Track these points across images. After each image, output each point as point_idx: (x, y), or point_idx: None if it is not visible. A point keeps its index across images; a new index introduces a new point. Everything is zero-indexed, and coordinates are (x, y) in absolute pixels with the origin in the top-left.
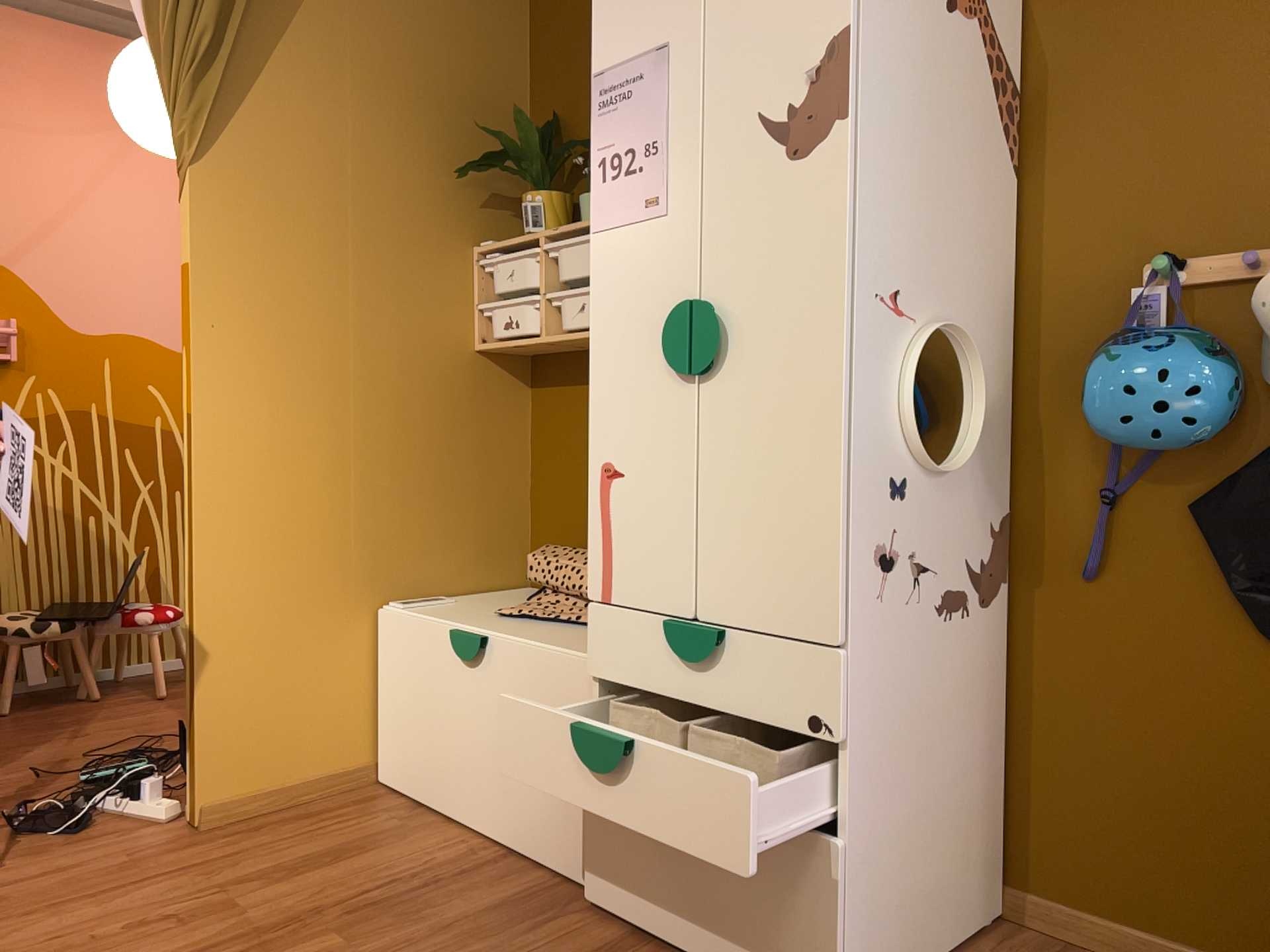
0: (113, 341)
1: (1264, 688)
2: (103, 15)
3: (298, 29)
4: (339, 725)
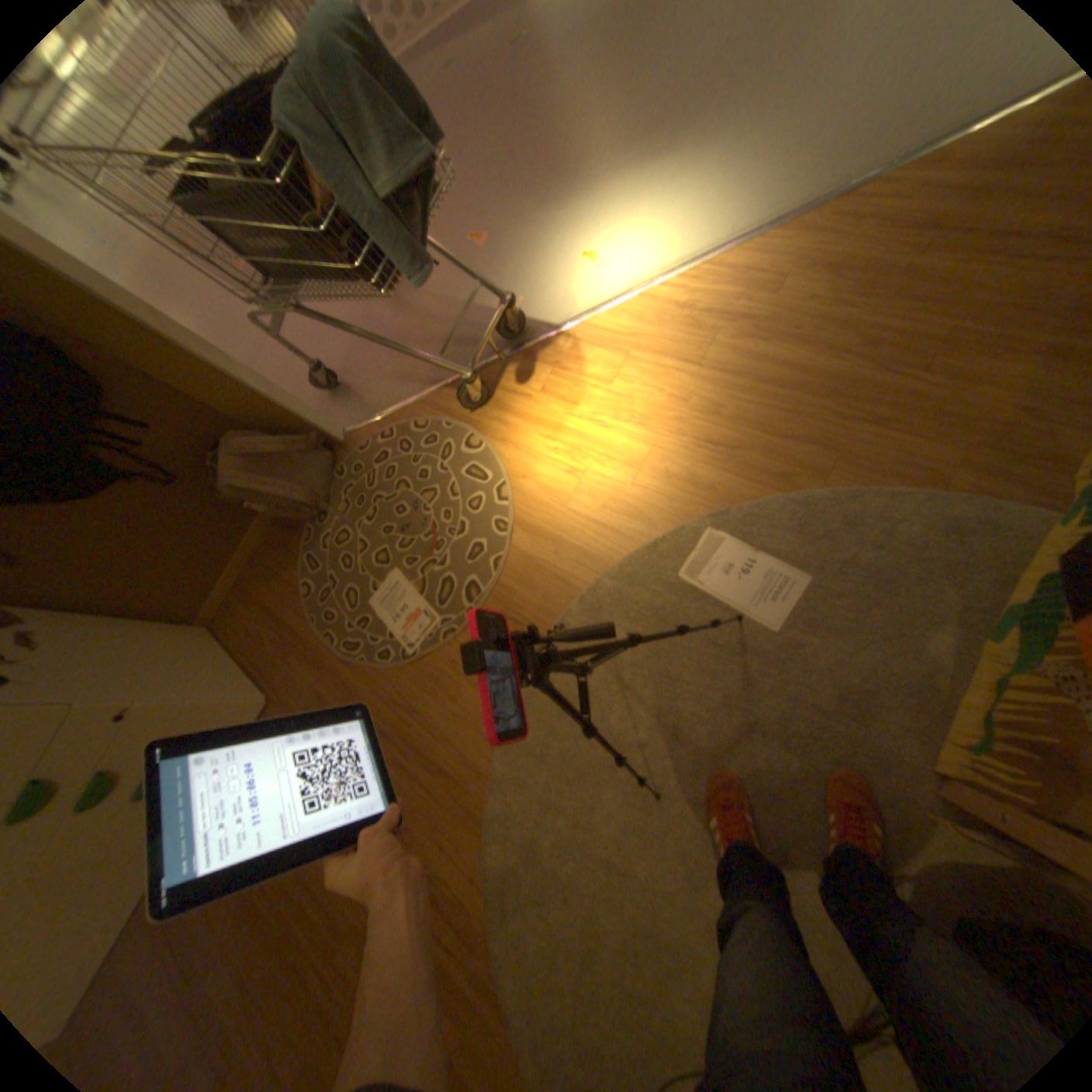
0: None
1: (114, 508)
2: None
3: None
4: None
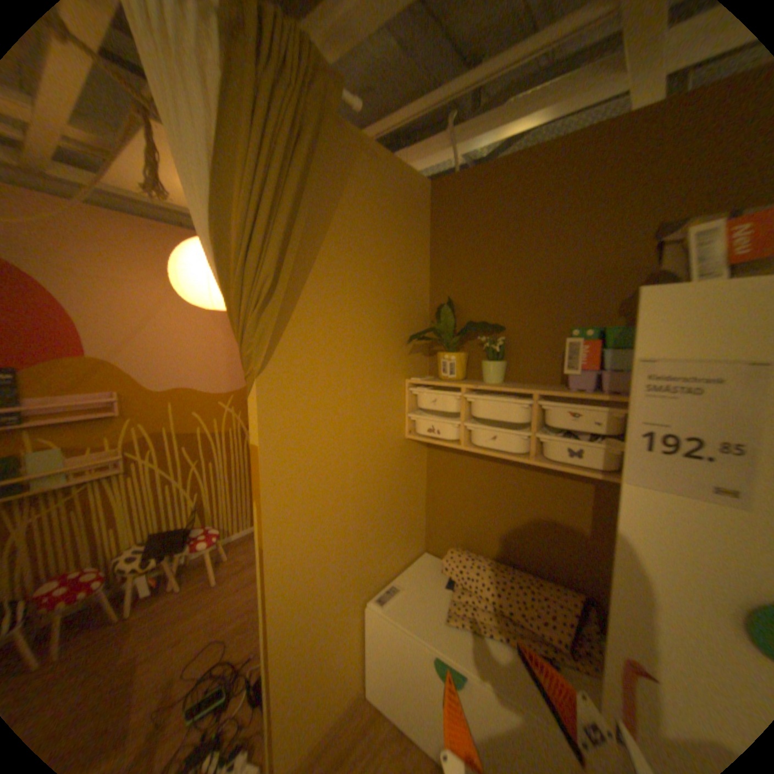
0: (170, 393)
1: None
2: (150, 208)
3: (317, 260)
4: (347, 679)
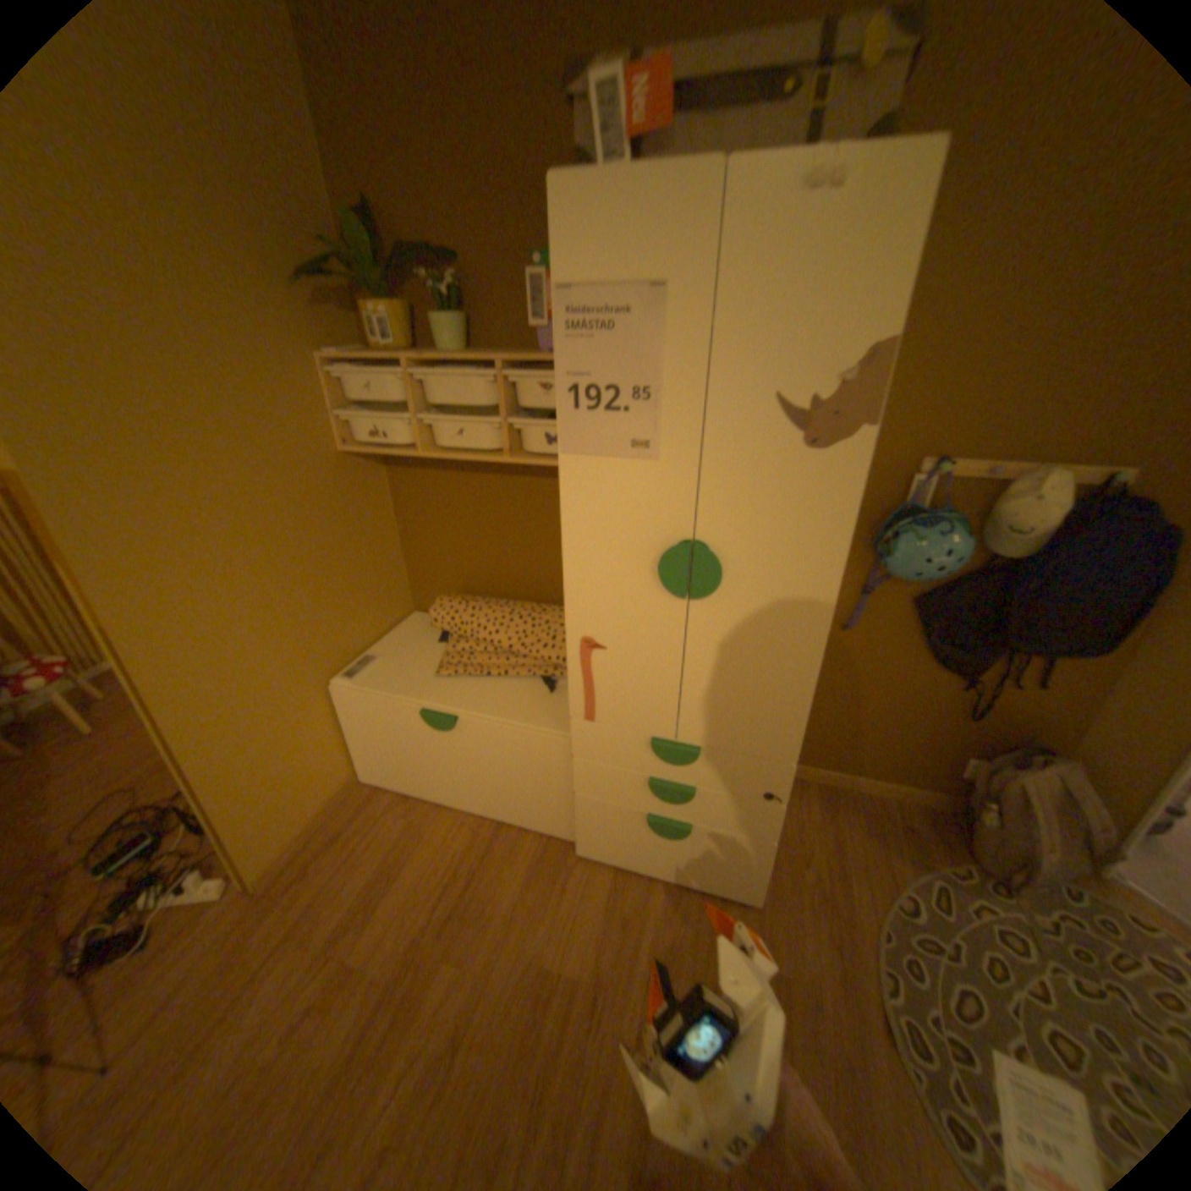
0: None
1: (926, 682)
2: None
3: None
4: (324, 769)
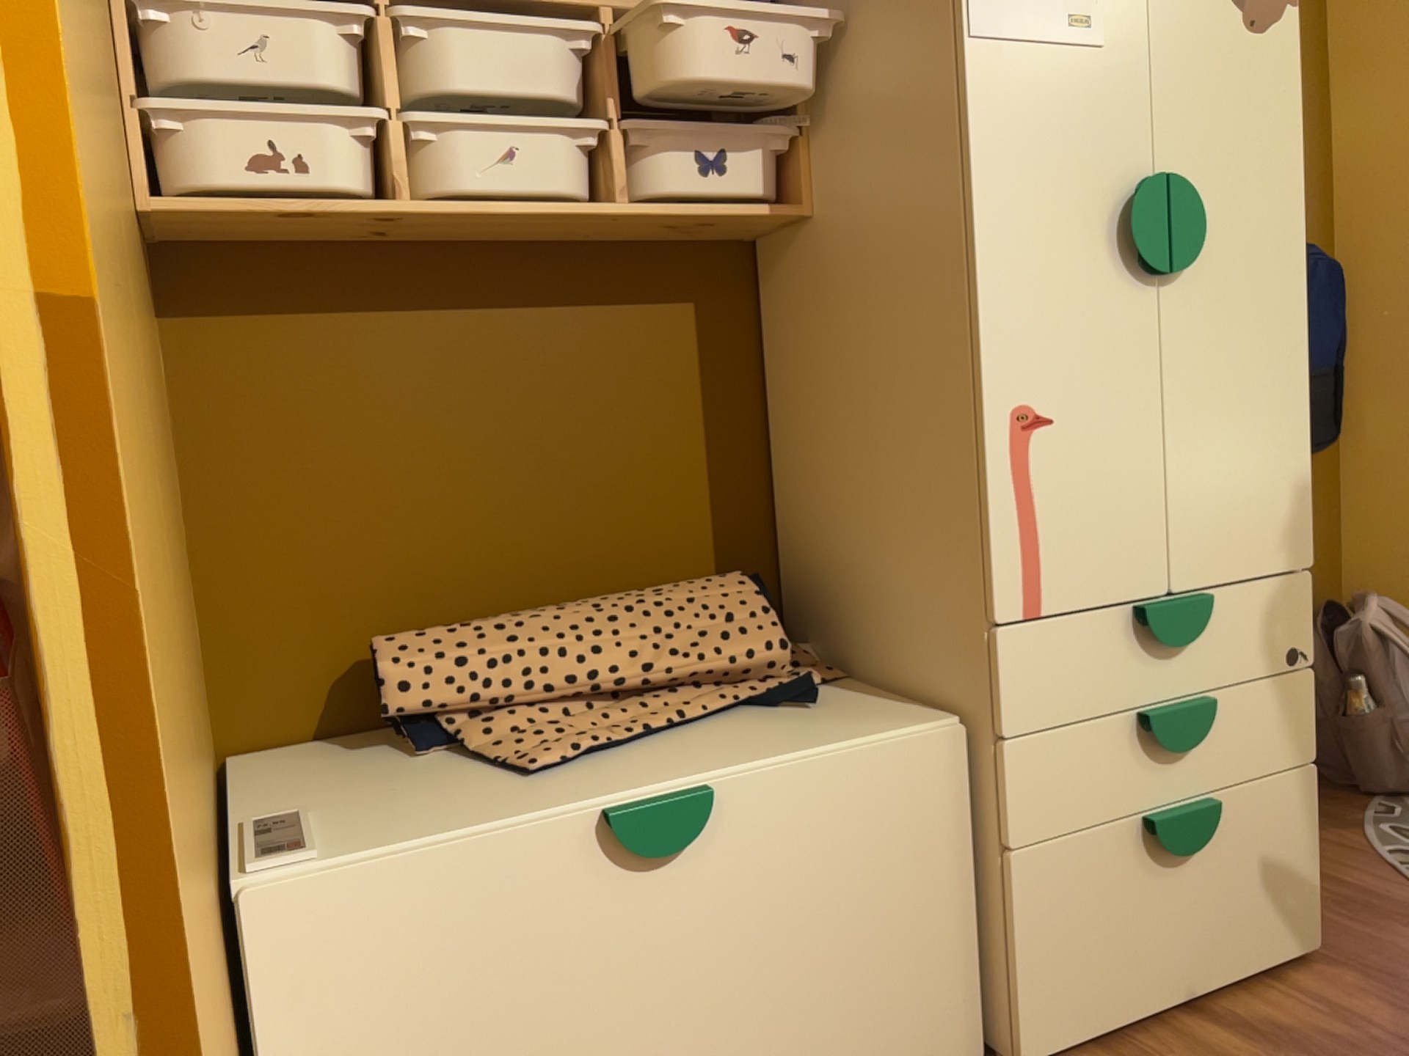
0: None
1: None
2: None
3: None
4: None
